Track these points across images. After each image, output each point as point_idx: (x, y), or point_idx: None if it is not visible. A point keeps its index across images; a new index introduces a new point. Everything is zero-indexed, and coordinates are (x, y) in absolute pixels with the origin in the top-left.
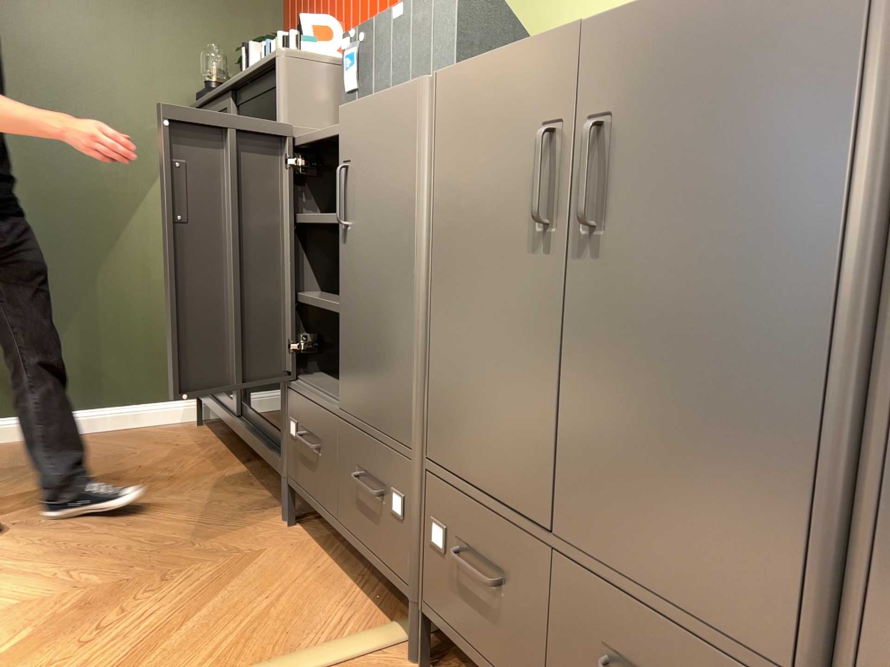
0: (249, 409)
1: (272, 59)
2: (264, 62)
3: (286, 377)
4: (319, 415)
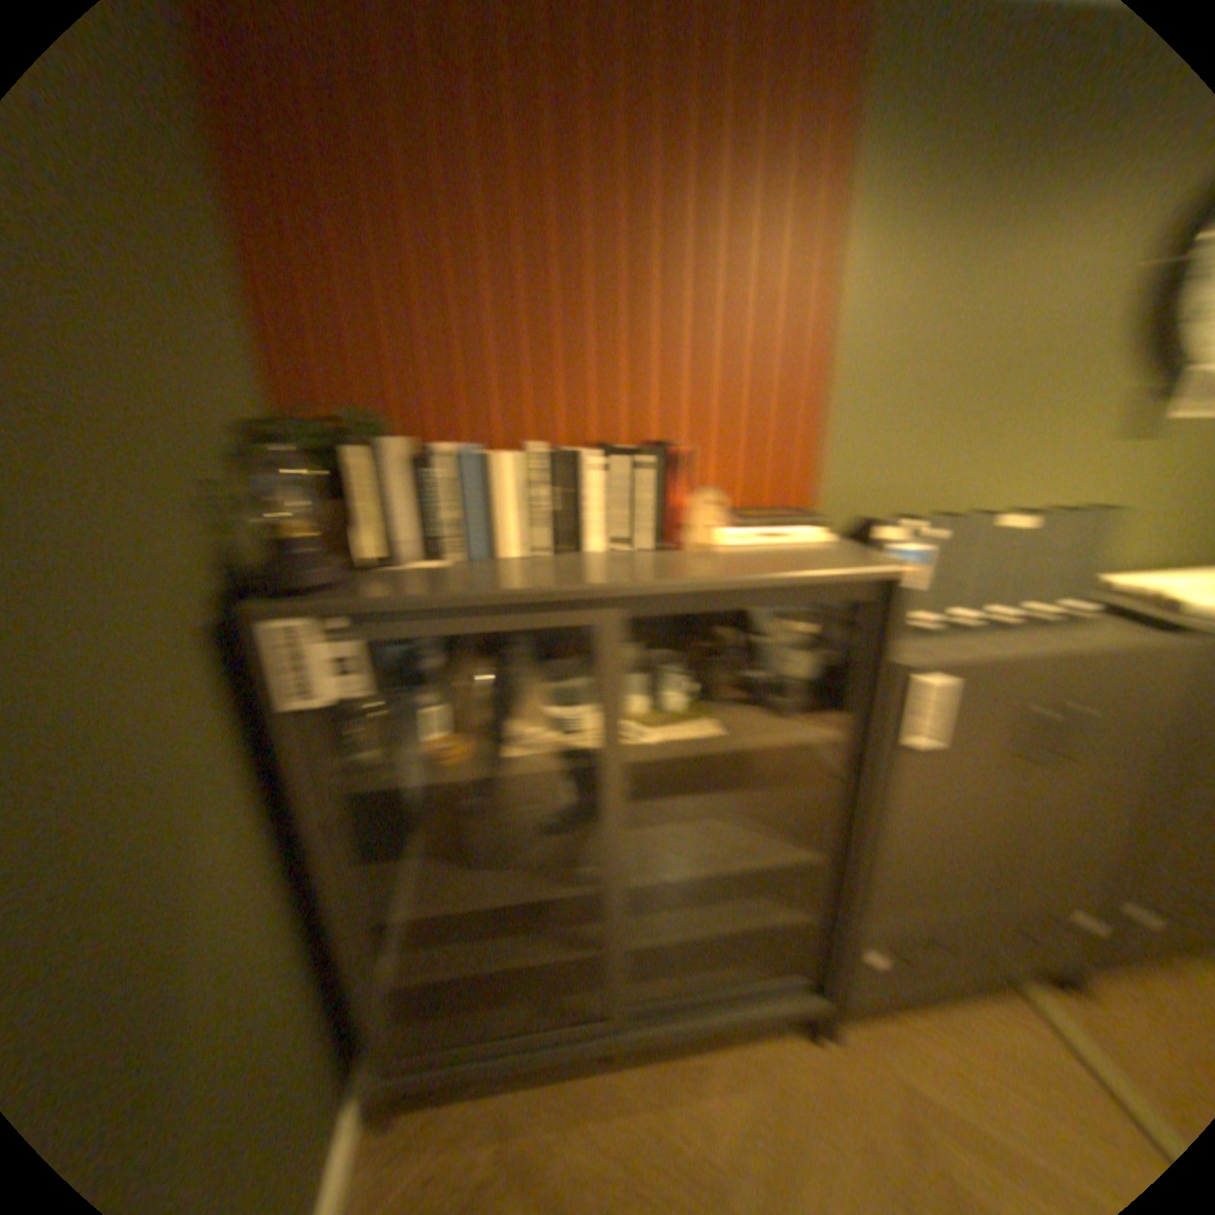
0: (667, 1005)
1: (890, 576)
2: (847, 572)
3: (869, 925)
4: (958, 924)
